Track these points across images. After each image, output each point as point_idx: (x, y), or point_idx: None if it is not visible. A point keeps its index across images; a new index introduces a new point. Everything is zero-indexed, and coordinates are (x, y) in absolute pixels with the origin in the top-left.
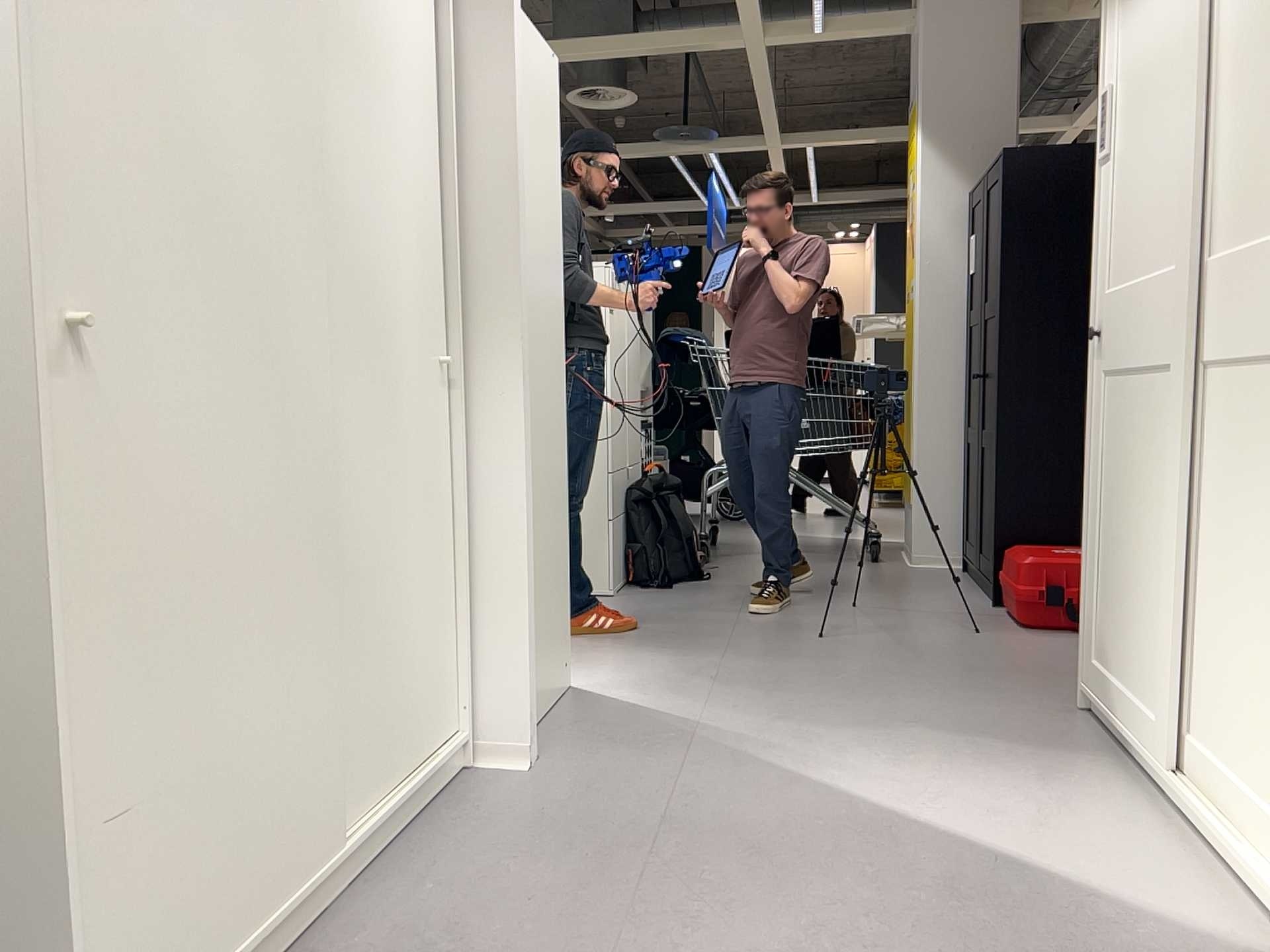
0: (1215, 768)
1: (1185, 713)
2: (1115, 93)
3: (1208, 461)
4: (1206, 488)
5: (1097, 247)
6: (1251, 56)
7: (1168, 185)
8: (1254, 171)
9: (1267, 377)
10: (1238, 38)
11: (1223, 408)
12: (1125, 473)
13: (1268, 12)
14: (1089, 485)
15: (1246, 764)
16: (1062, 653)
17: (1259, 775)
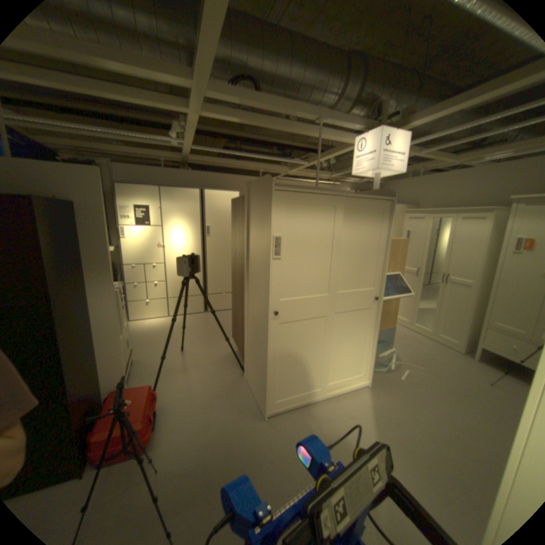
0: (342, 382)
1: (329, 381)
2: (288, 239)
3: (337, 331)
4: (337, 336)
5: (277, 286)
6: (354, 255)
7: (327, 275)
8: (355, 277)
9: (358, 313)
10: (350, 250)
11: (343, 320)
12: (302, 345)
13: (360, 249)
14: (275, 357)
15: (351, 374)
16: (193, 433)
17: (355, 373)
